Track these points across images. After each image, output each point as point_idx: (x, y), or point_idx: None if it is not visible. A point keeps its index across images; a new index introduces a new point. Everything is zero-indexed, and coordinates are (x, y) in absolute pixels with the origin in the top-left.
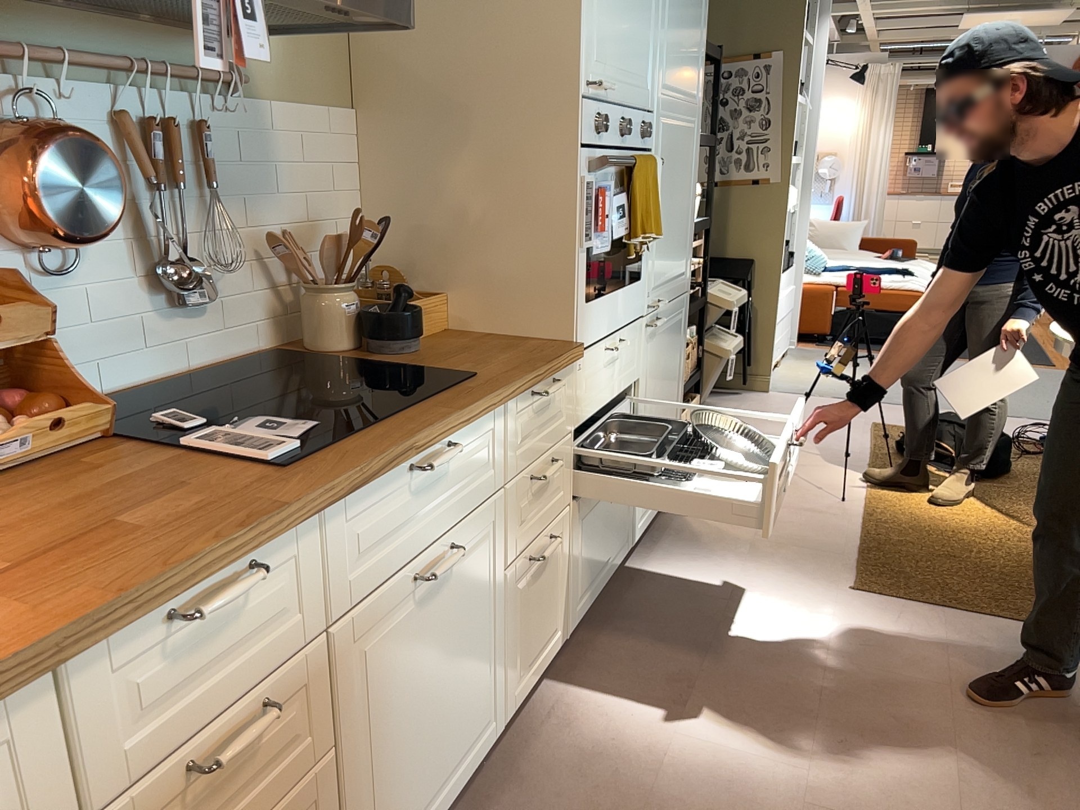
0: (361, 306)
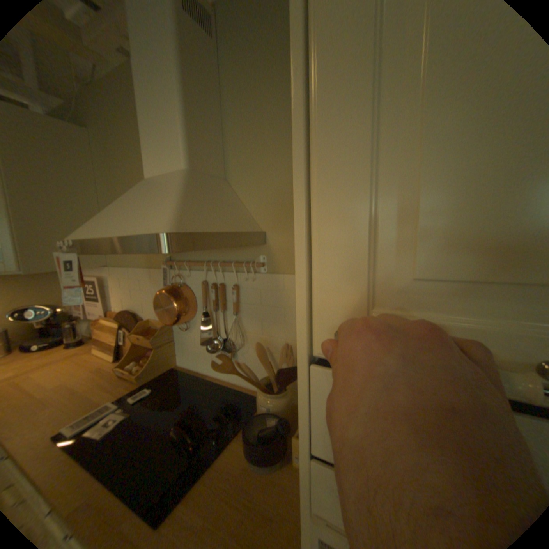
0: (268, 413)
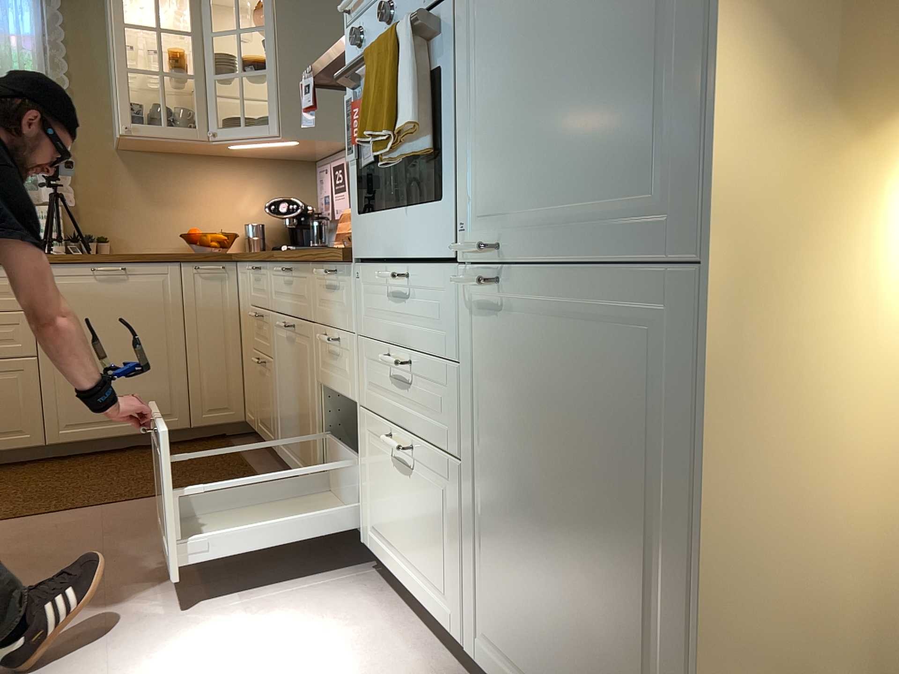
0: None
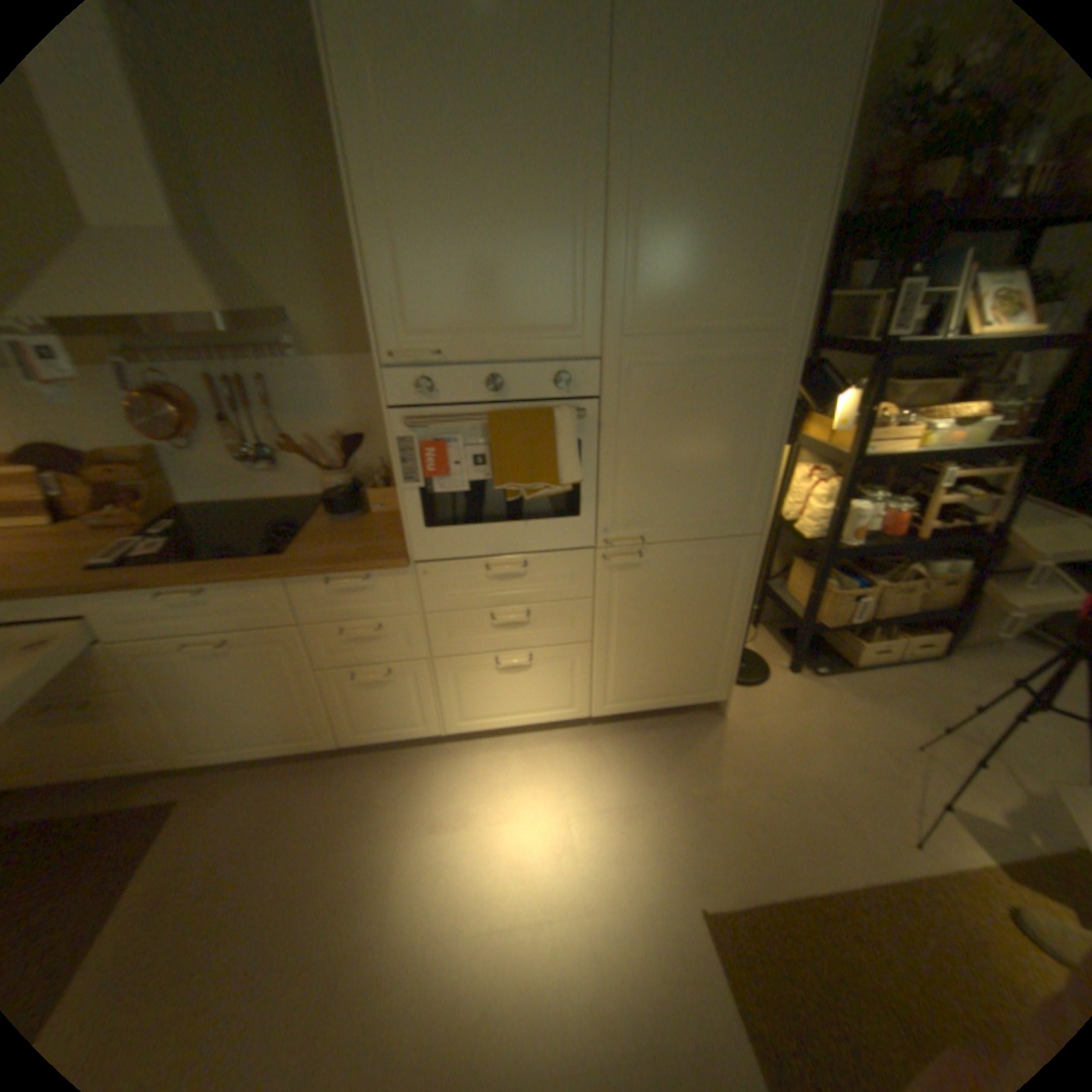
0: (335, 486)
